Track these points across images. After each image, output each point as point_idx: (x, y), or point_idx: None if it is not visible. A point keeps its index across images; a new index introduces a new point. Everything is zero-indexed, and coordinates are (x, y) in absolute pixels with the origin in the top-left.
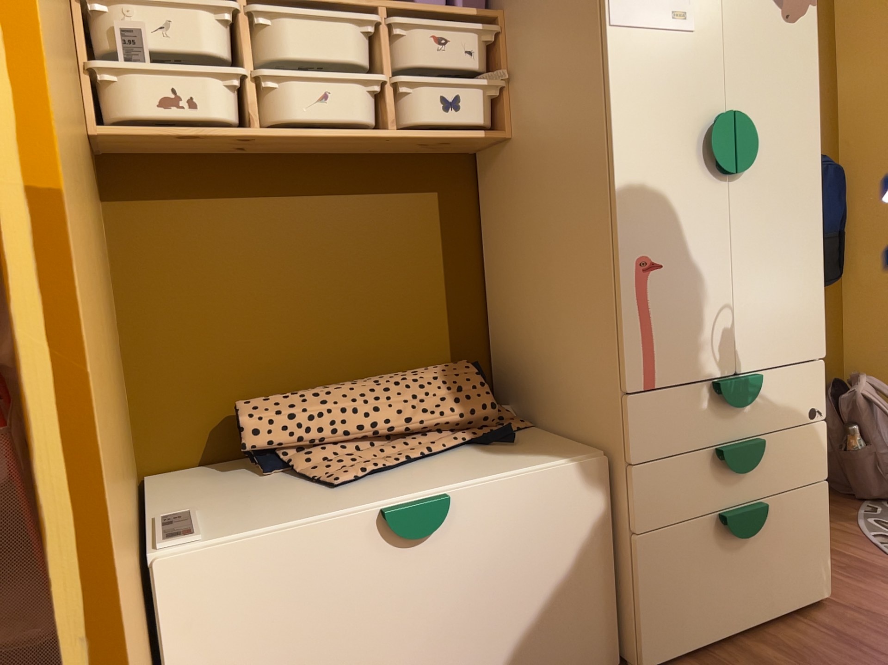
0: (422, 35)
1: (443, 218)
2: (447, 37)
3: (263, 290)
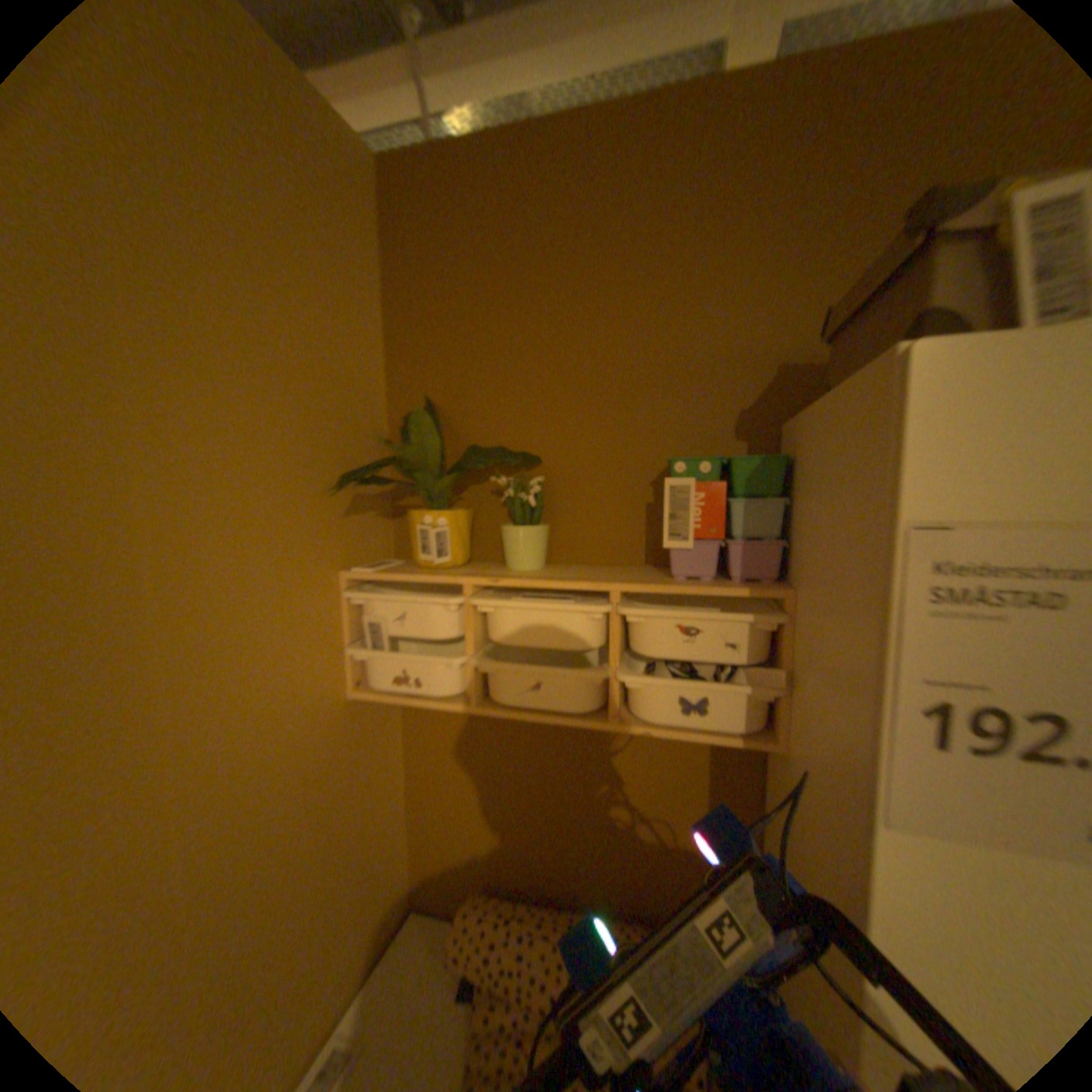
0: (662, 624)
1: (715, 772)
2: (698, 627)
3: (514, 797)
